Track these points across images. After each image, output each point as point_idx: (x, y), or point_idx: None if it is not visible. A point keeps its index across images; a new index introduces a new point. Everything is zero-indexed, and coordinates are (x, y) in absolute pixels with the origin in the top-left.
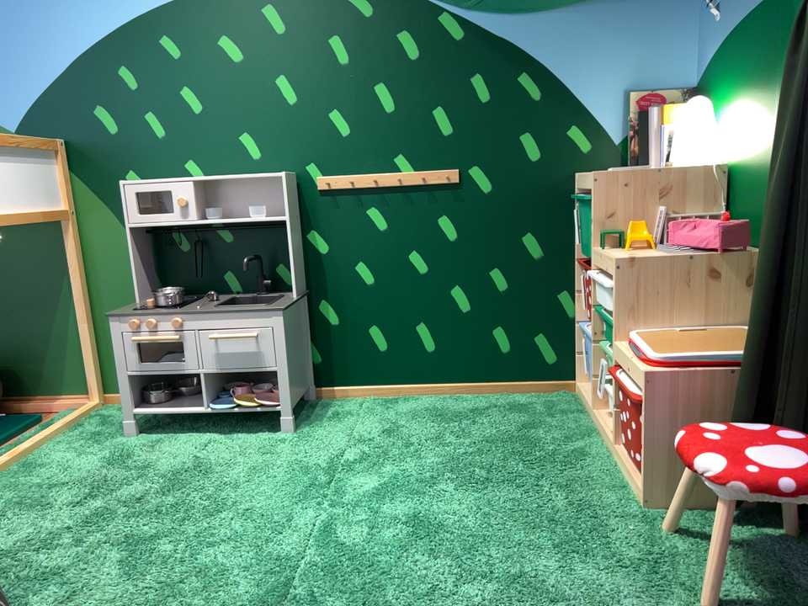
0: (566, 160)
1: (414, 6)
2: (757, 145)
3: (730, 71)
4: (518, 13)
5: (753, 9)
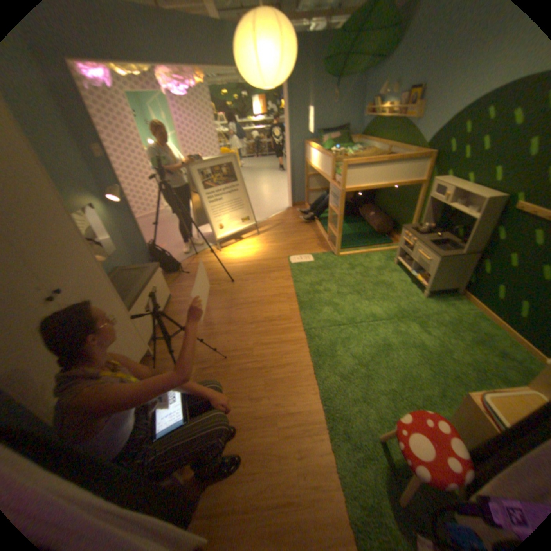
0: None
1: None
2: None
3: None
4: None
5: None
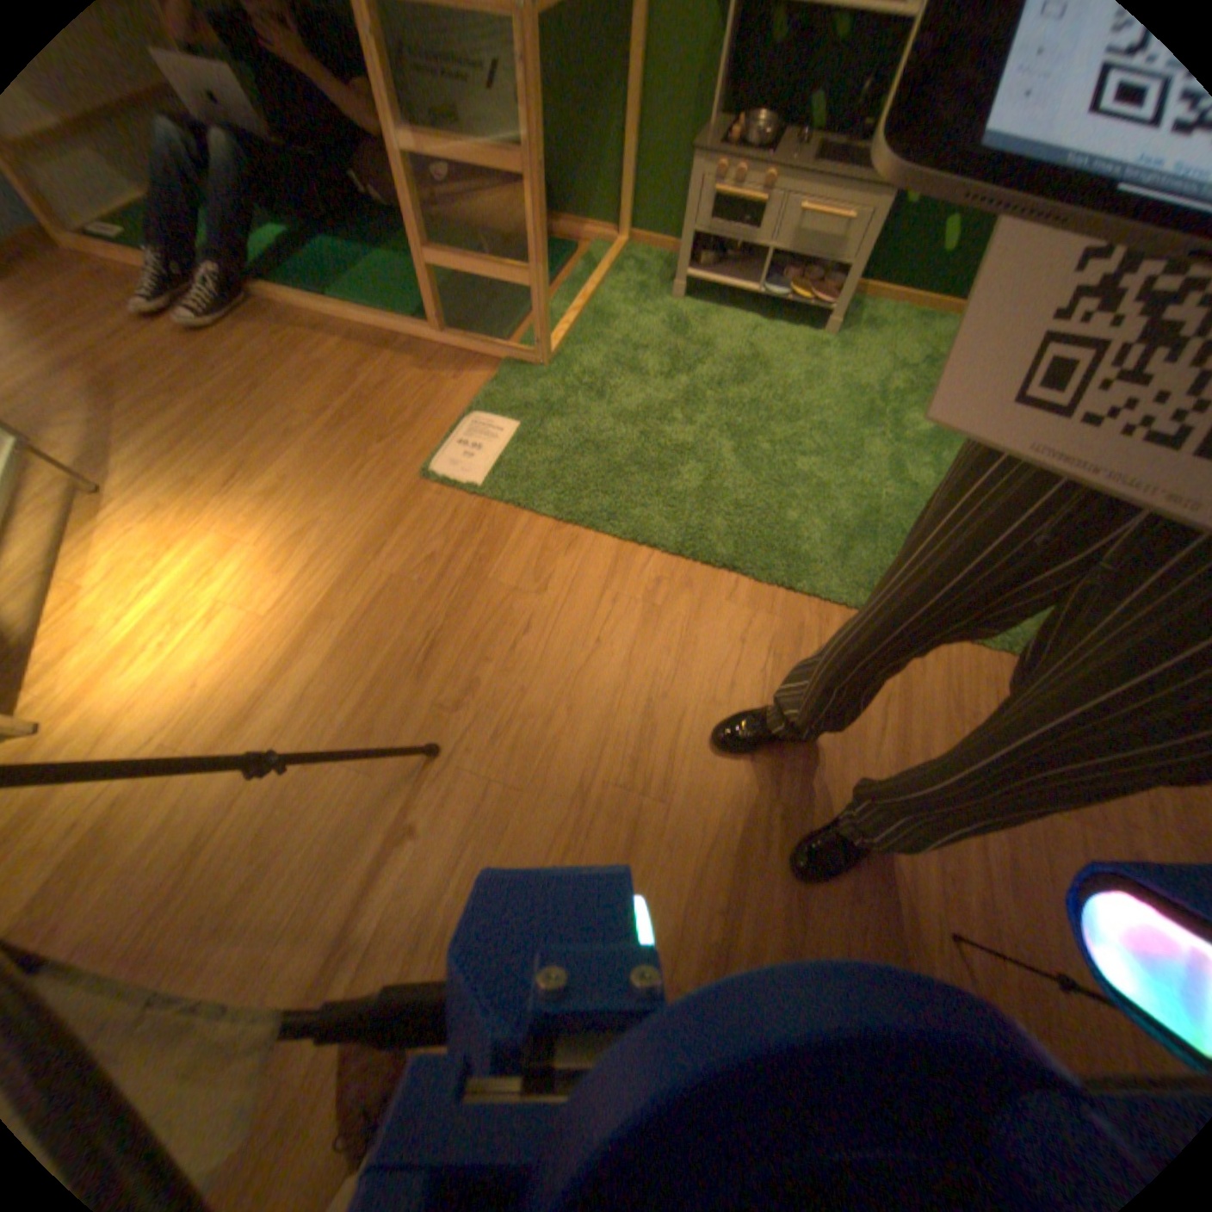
0: None
1: None
2: None
3: None
4: None
5: None
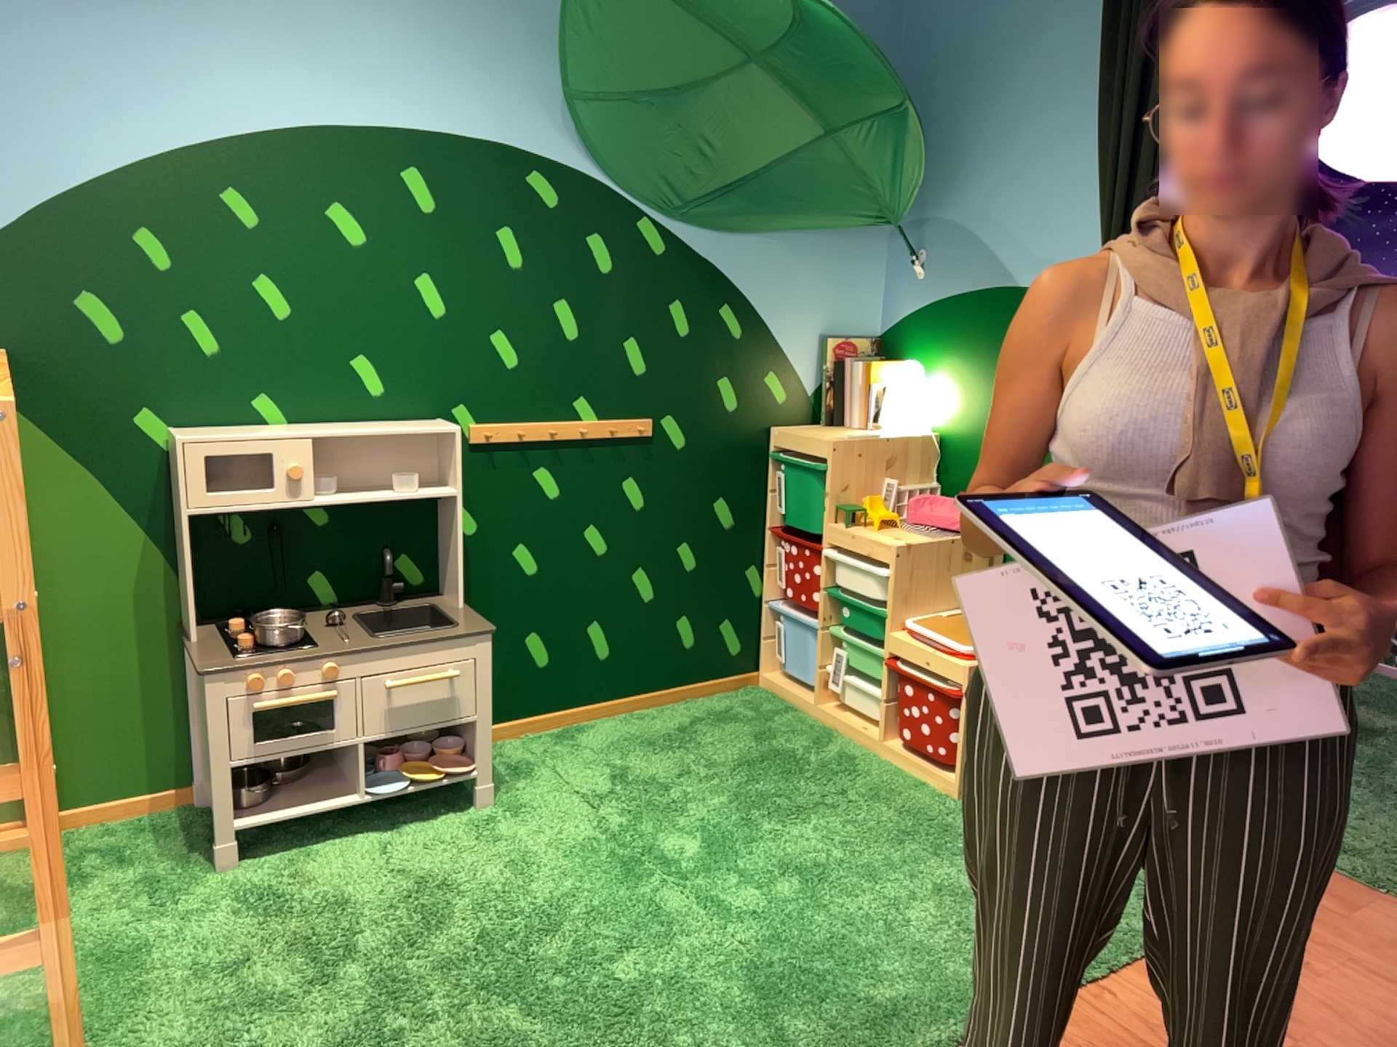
0: (761, 412)
1: (612, 210)
2: (978, 427)
3: (936, 342)
4: (725, 237)
5: (973, 296)
